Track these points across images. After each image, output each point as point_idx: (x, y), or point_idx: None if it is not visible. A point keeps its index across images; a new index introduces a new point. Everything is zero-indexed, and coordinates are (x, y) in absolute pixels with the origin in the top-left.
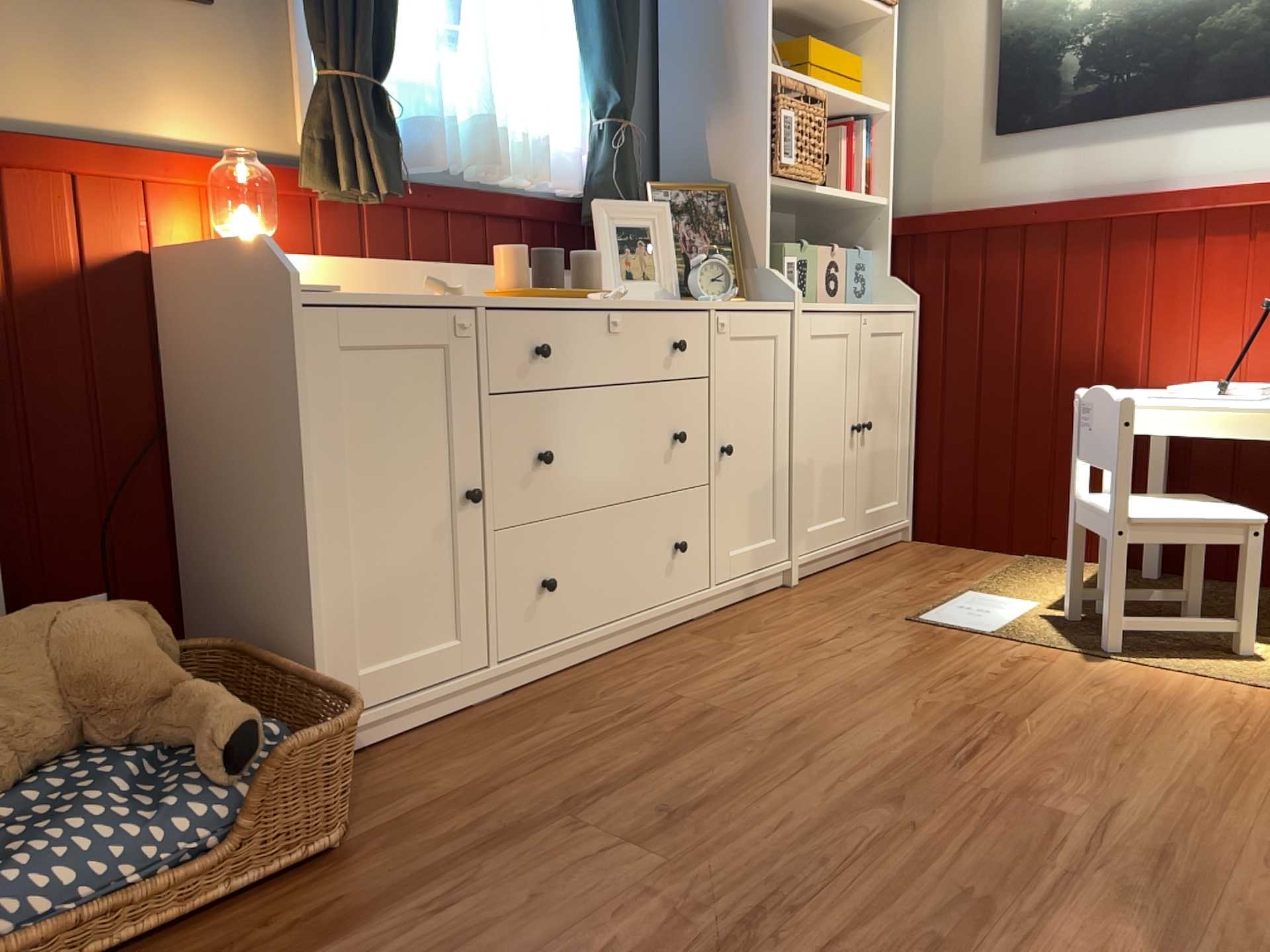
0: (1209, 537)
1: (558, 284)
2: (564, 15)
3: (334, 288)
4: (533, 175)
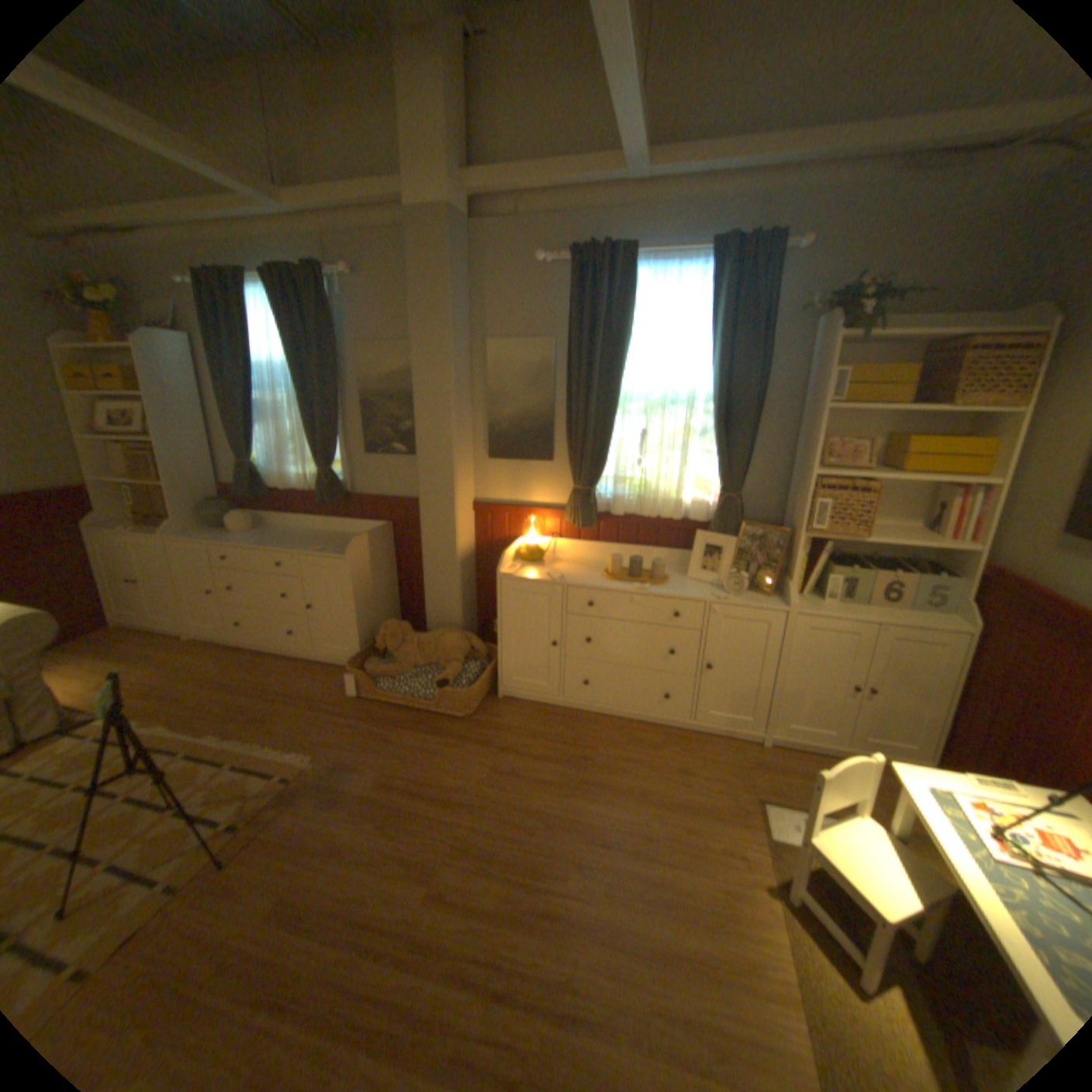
0: (856, 900)
1: (635, 574)
2: (709, 442)
3: (513, 574)
4: (671, 517)
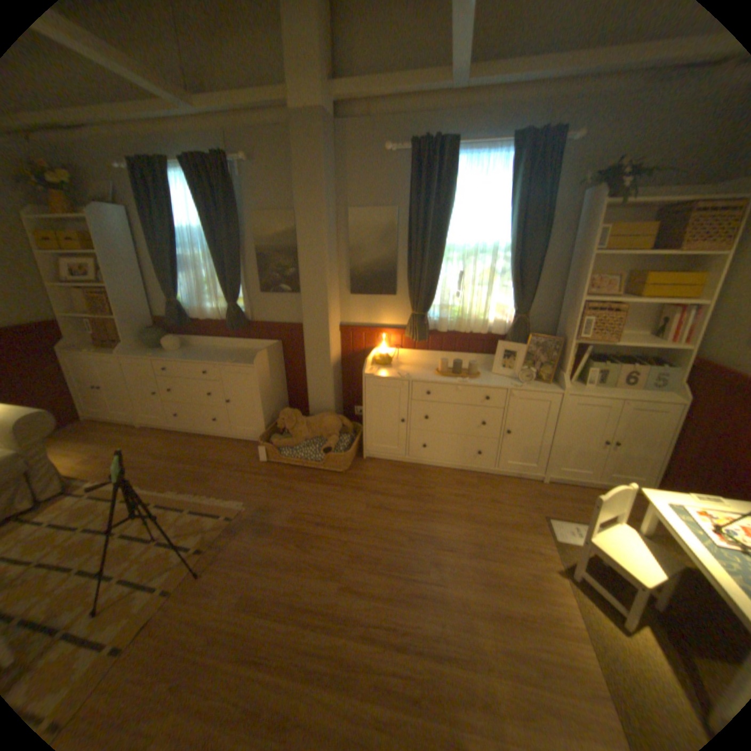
0: (623, 575)
1: (457, 371)
2: (507, 279)
3: (373, 374)
4: (479, 332)
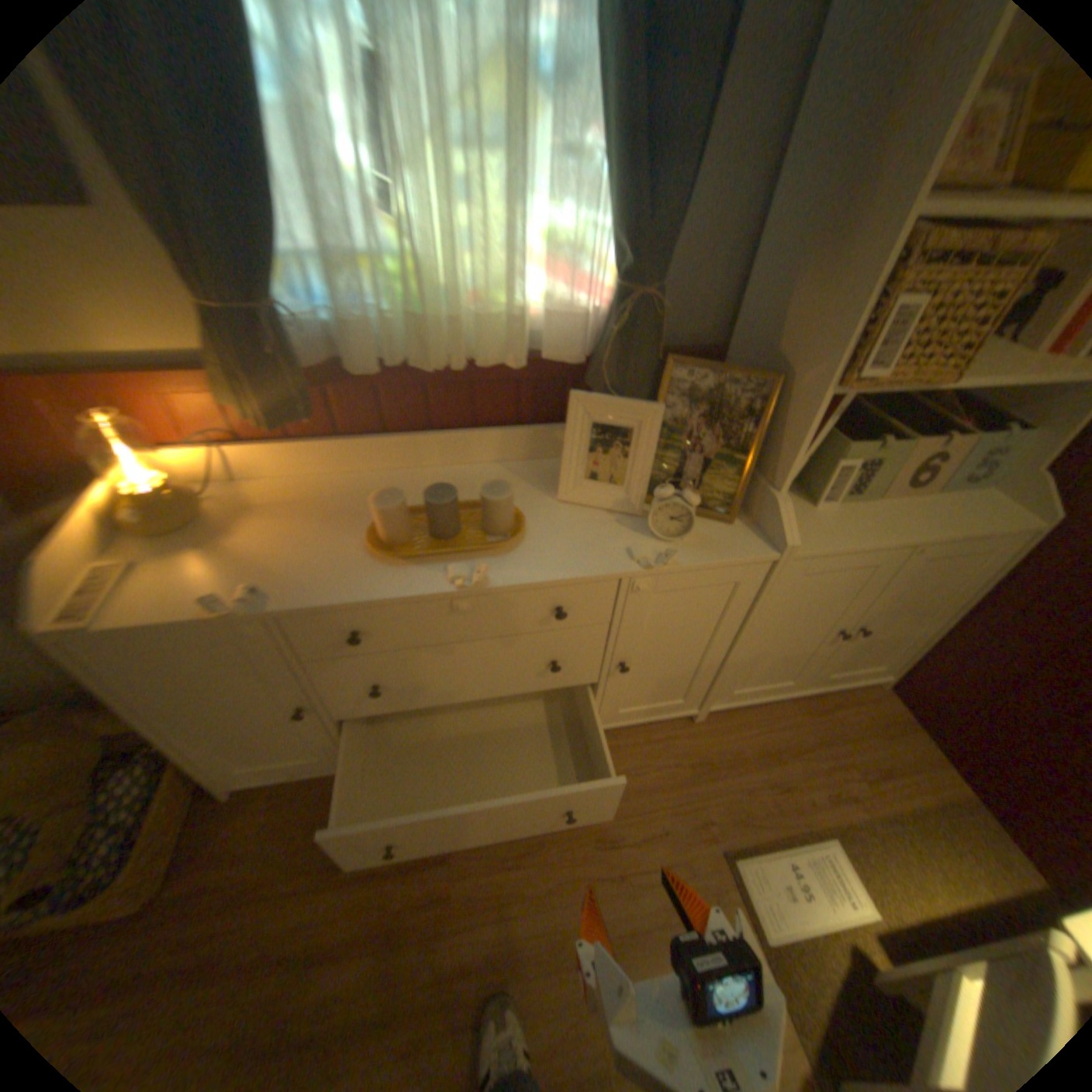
0: None
1: (447, 528)
2: (586, 104)
3: (85, 625)
4: (503, 358)
